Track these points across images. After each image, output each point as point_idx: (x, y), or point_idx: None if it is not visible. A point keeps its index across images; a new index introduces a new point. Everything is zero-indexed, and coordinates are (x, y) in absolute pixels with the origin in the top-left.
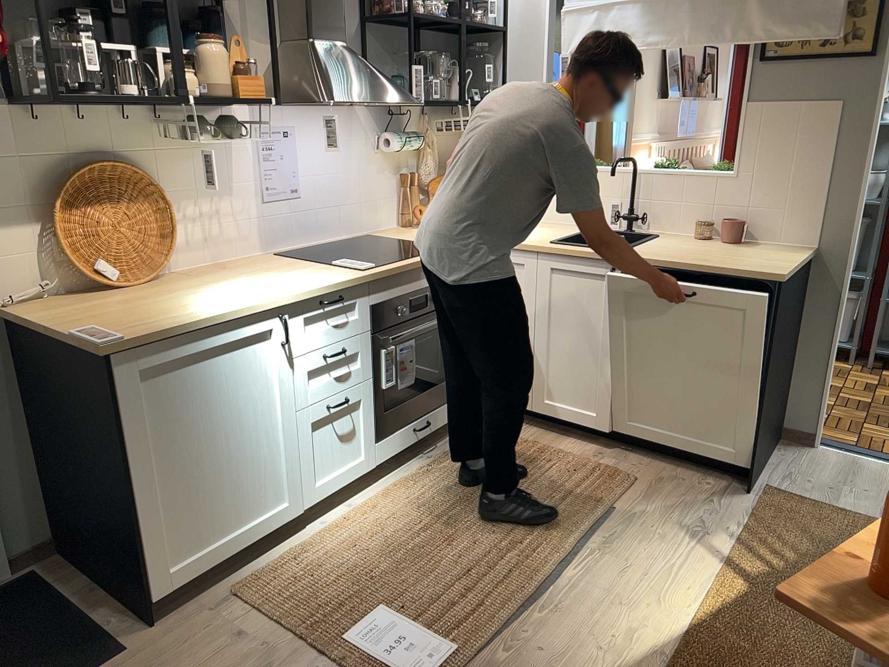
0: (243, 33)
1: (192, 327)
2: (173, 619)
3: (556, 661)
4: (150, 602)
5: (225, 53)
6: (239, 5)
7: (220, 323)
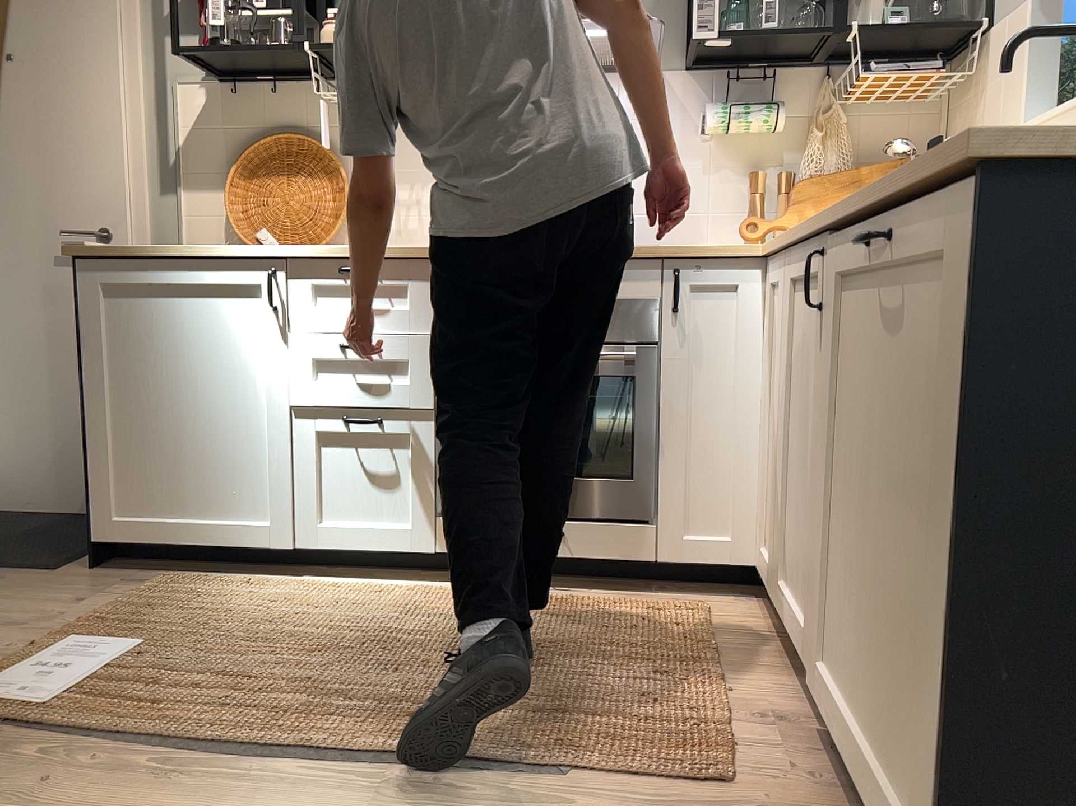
0: None
1: (155, 253)
2: (104, 573)
3: None
4: (91, 541)
5: None
6: None
7: (195, 260)
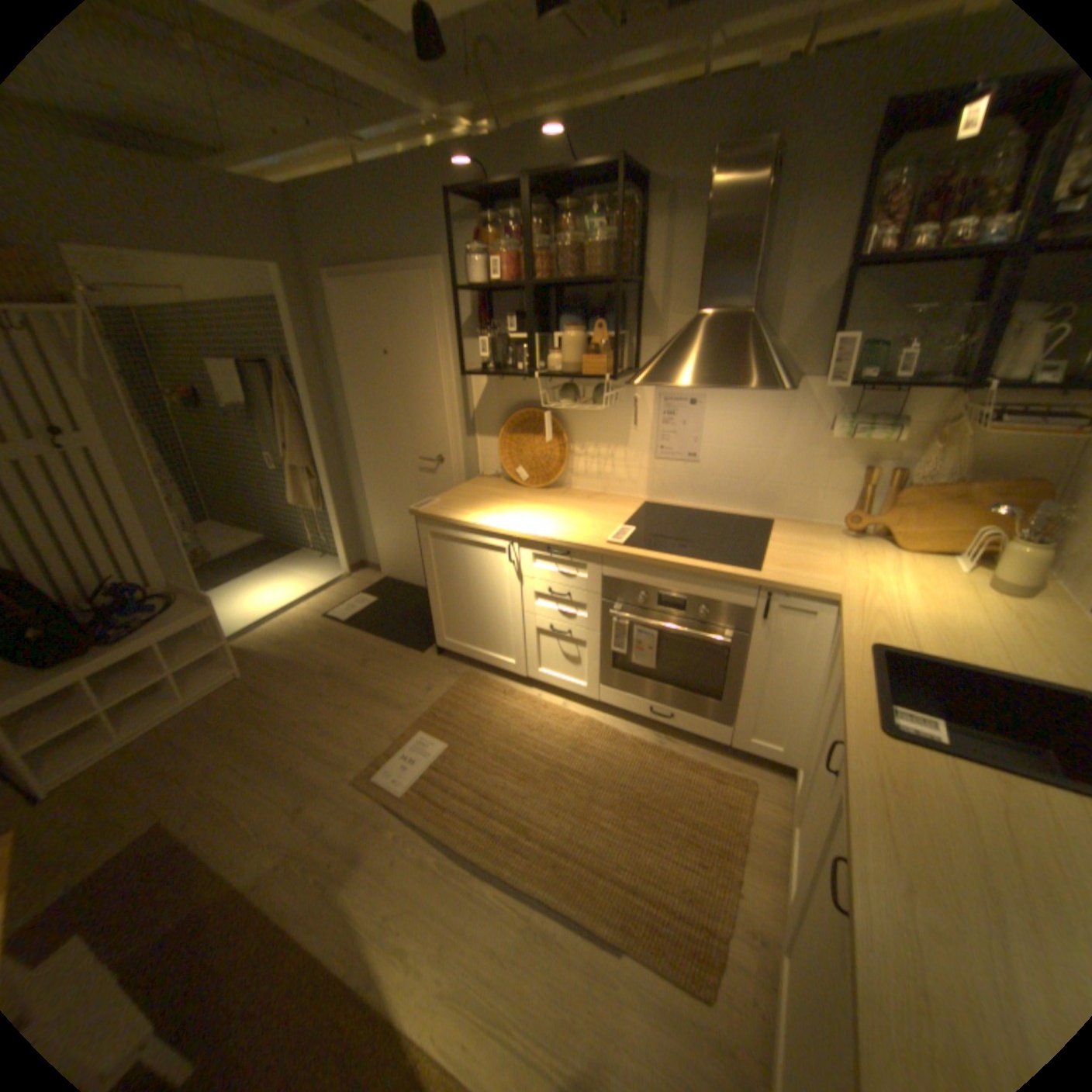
0: (662, 307)
1: (452, 521)
2: (443, 660)
3: (378, 876)
4: (437, 643)
5: (573, 337)
6: (662, 281)
7: (472, 527)
